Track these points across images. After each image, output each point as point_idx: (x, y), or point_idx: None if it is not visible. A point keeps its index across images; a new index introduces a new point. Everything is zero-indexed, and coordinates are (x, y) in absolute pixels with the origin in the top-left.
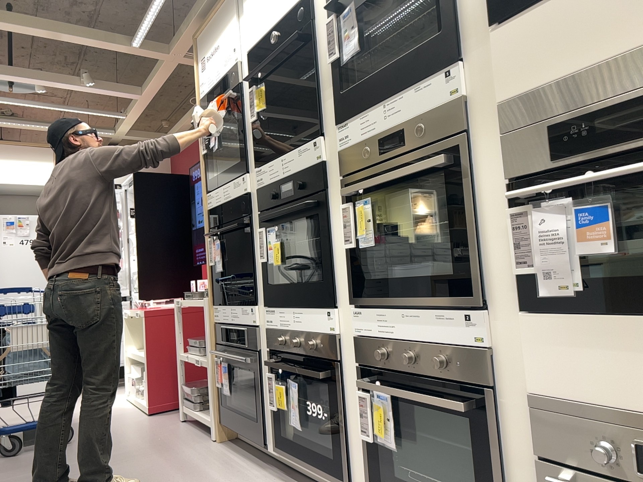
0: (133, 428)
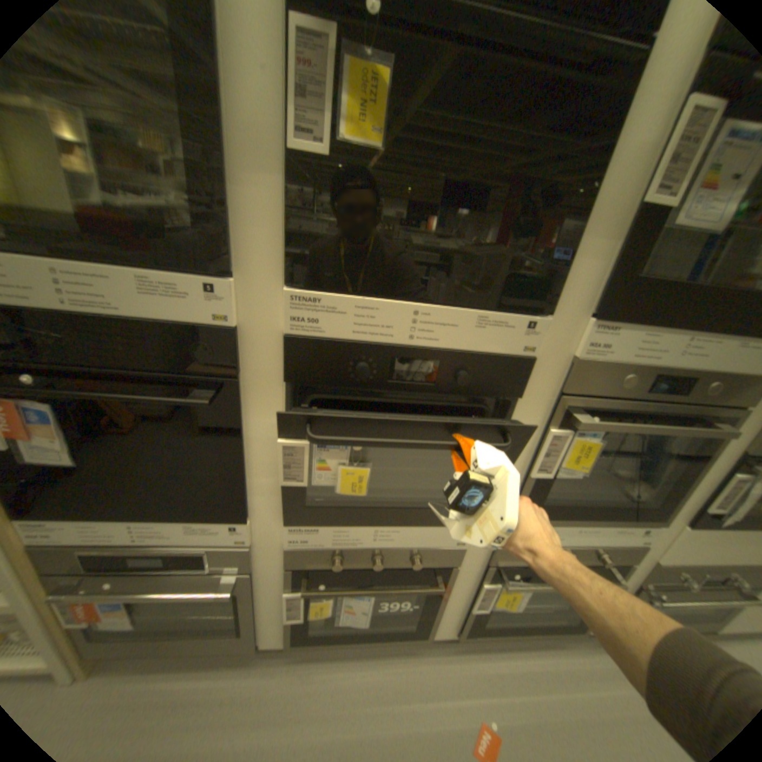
0: None
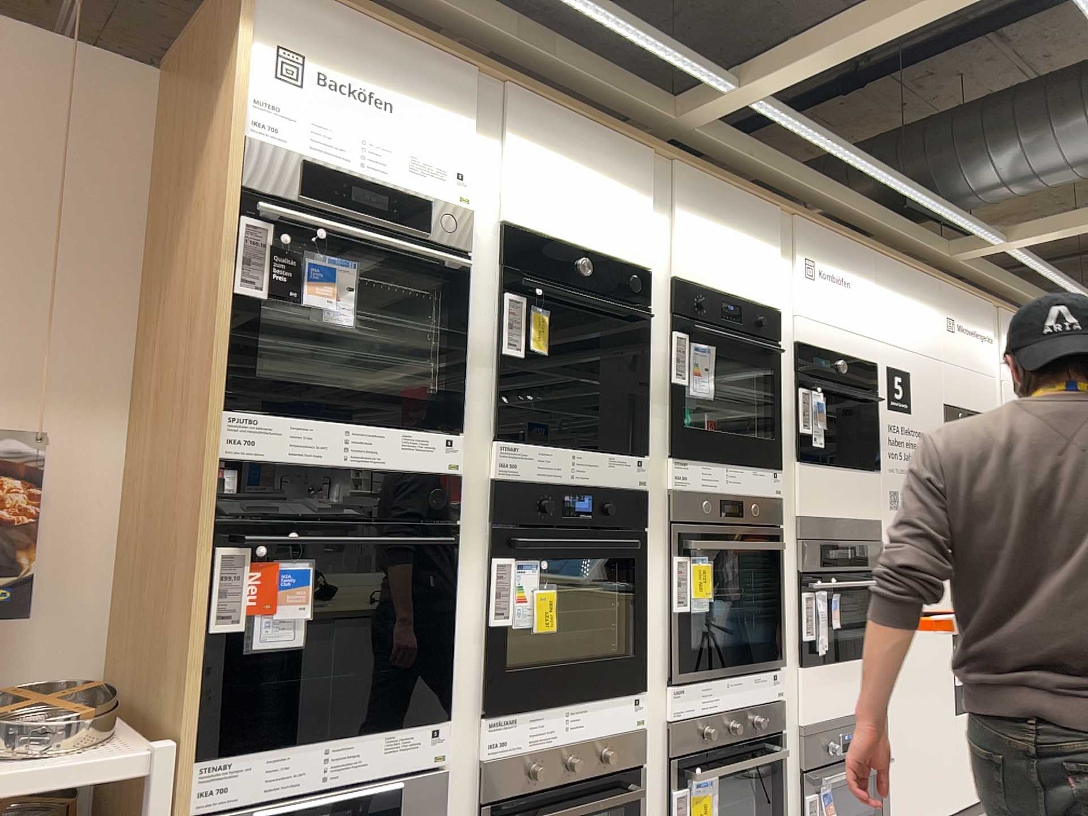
0: None
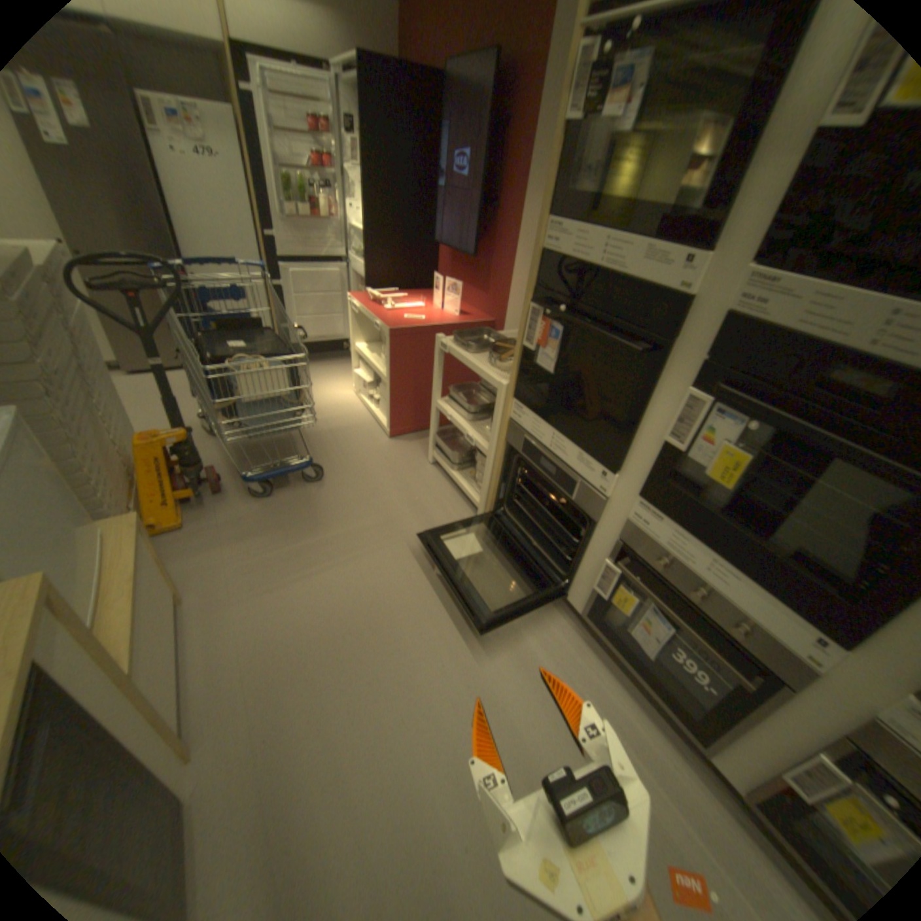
0: (383, 467)
